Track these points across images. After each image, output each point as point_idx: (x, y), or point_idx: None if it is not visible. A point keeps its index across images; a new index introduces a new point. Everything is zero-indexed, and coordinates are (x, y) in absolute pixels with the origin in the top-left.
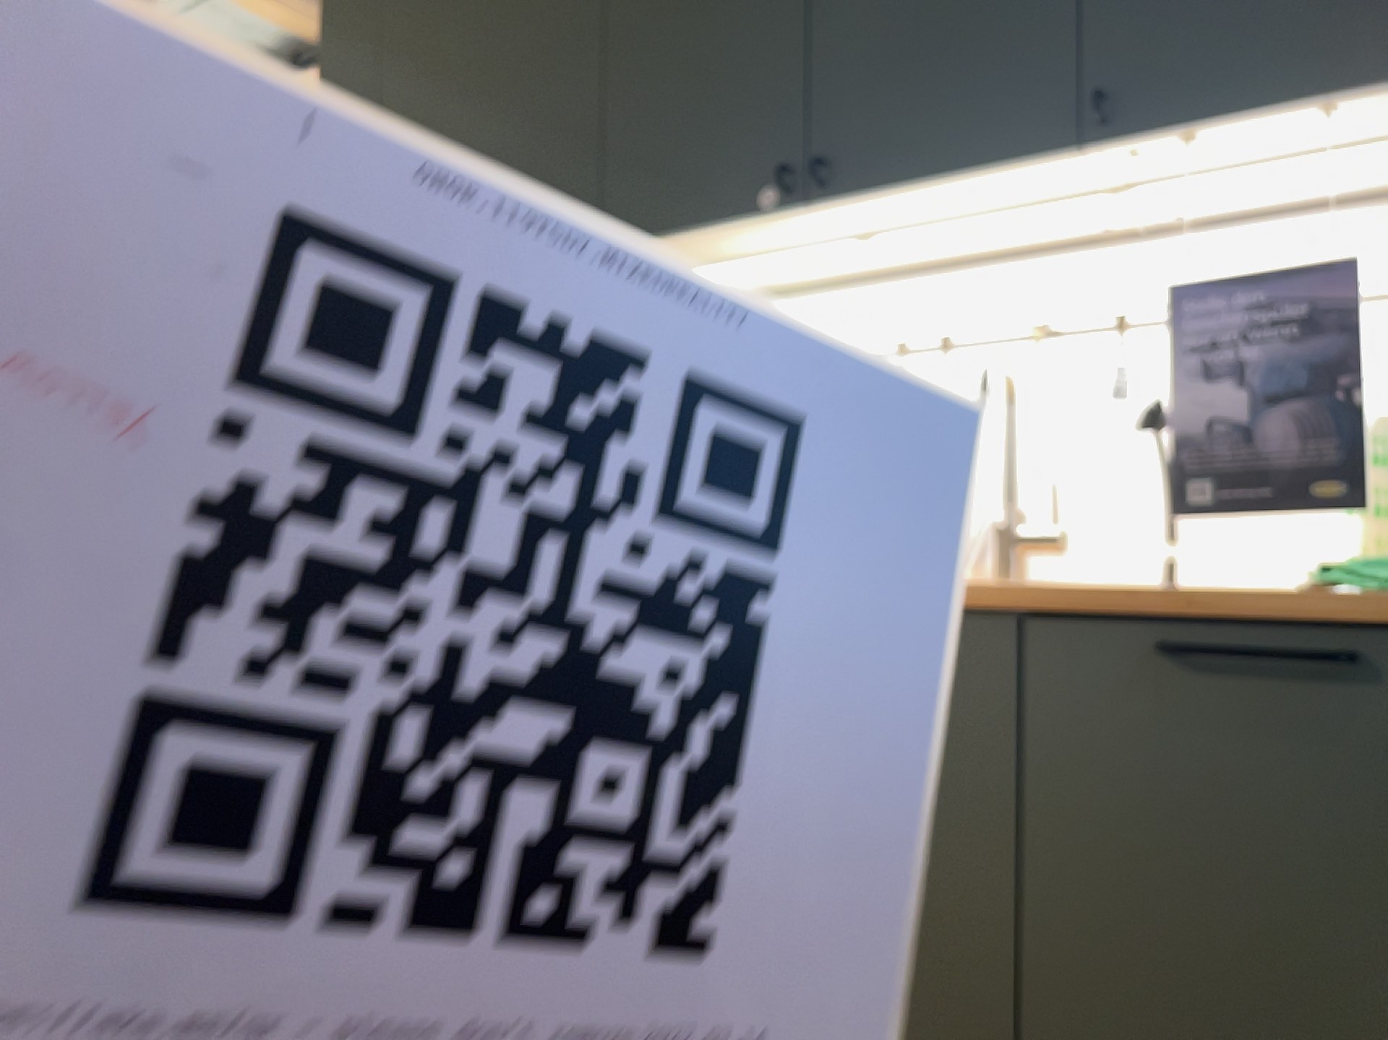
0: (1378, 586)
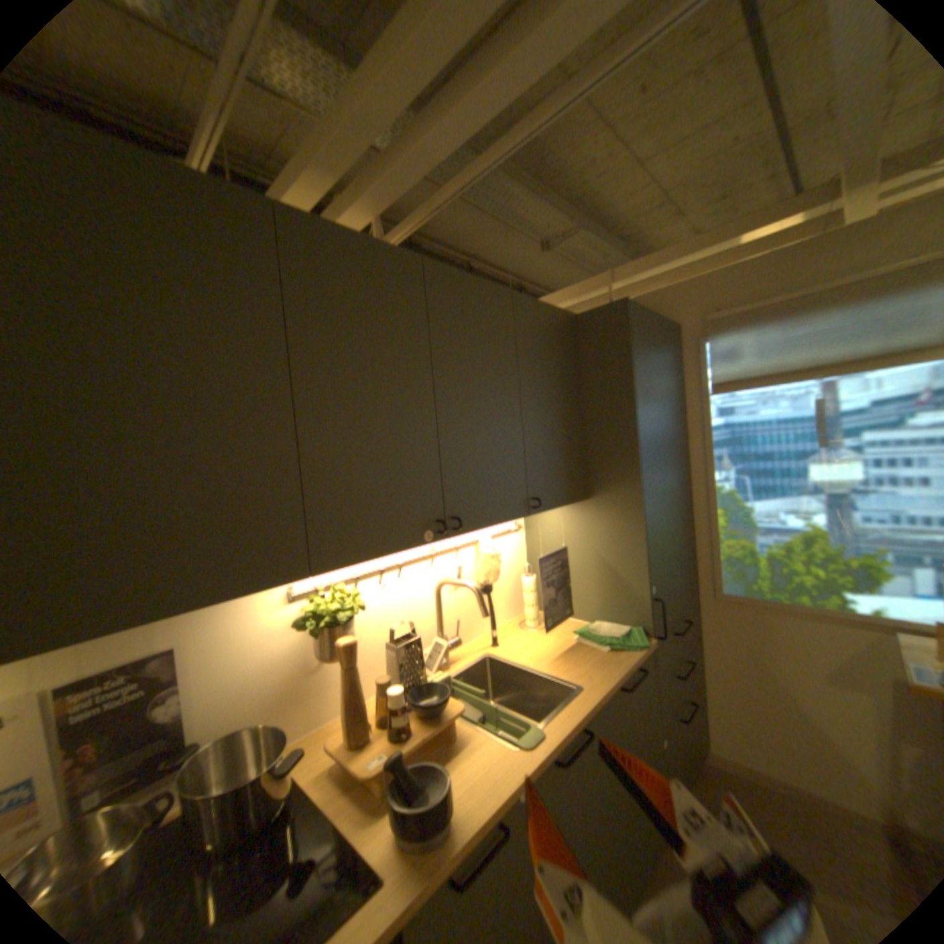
0: (632, 649)
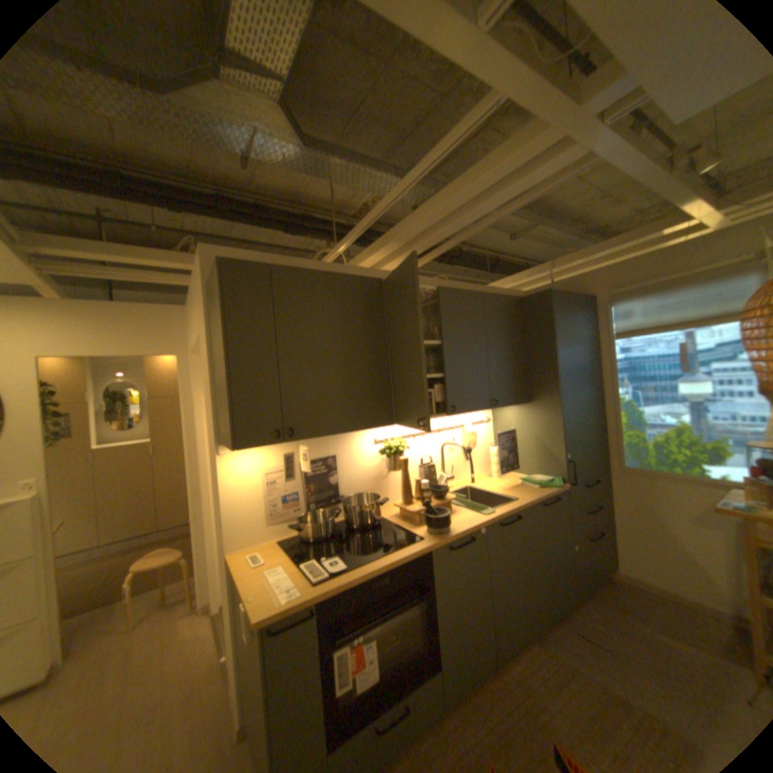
0: (552, 487)
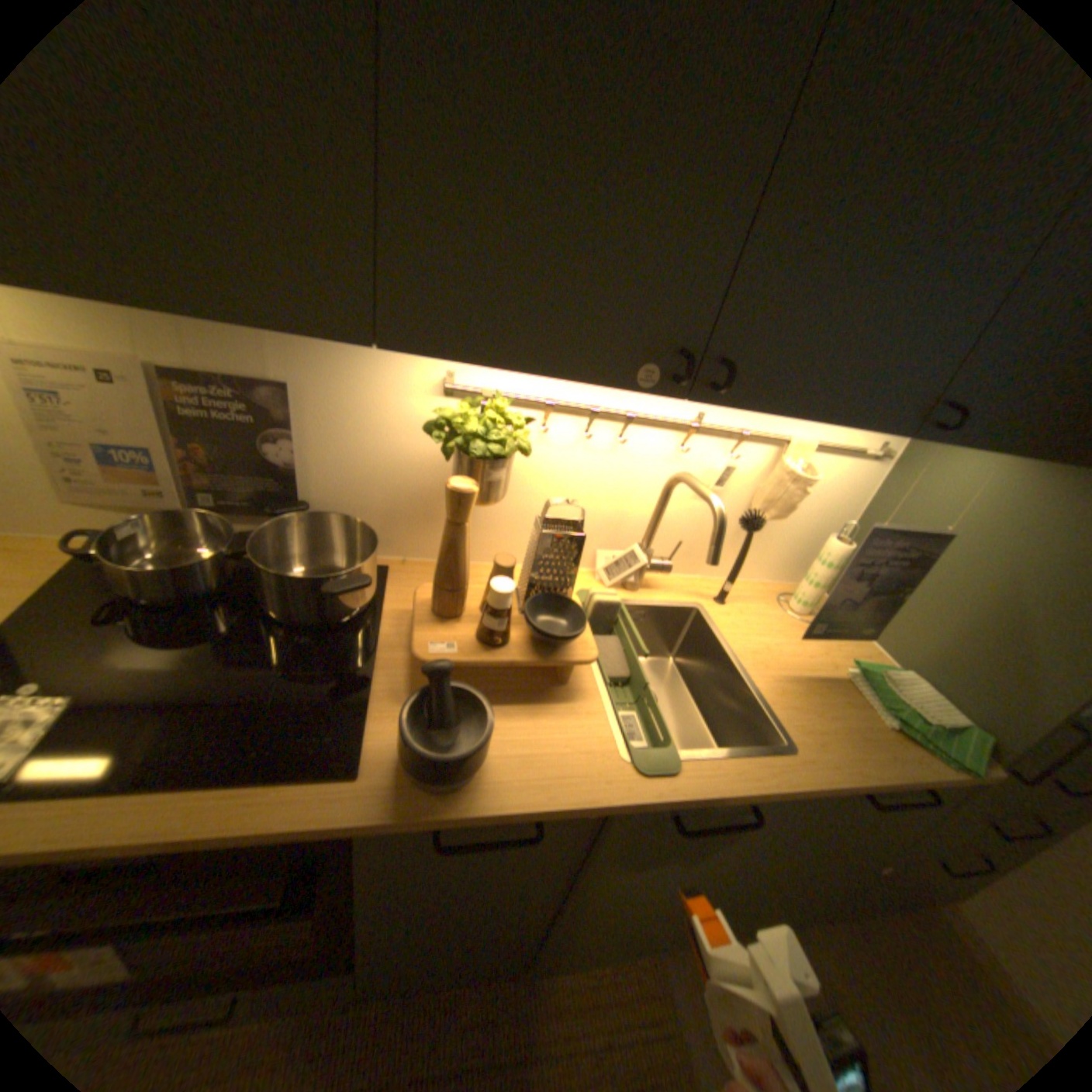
0: (945, 758)
